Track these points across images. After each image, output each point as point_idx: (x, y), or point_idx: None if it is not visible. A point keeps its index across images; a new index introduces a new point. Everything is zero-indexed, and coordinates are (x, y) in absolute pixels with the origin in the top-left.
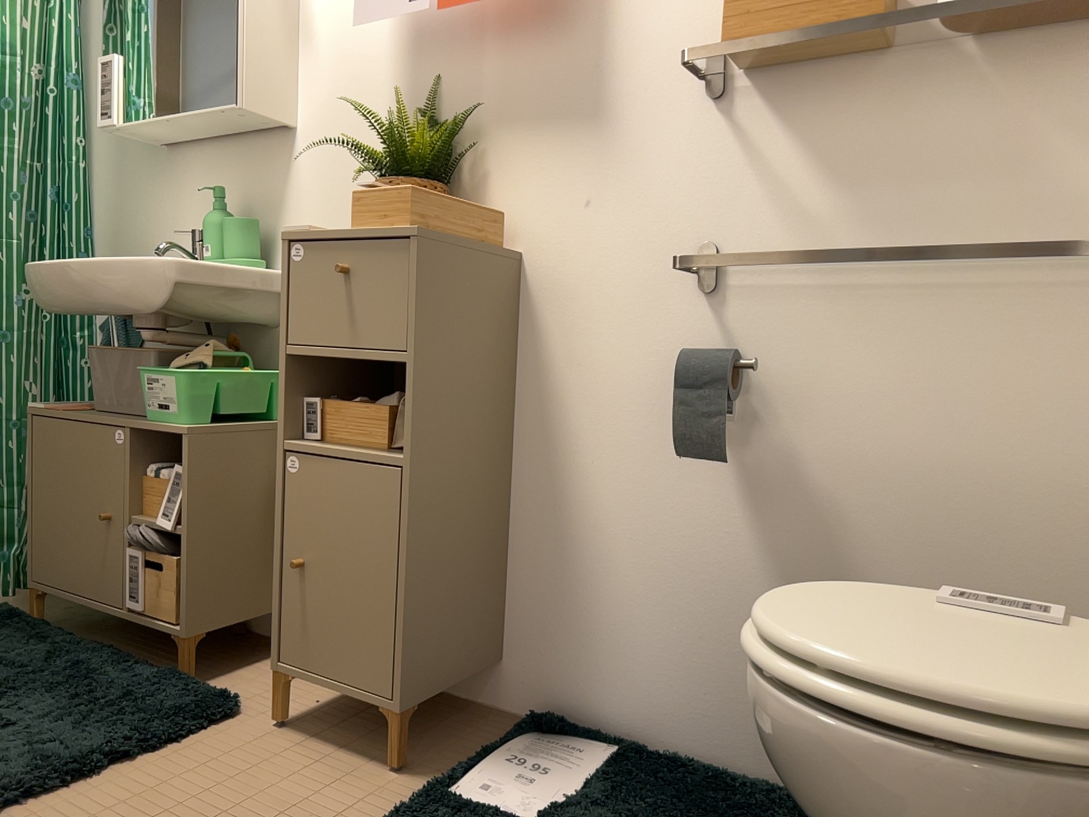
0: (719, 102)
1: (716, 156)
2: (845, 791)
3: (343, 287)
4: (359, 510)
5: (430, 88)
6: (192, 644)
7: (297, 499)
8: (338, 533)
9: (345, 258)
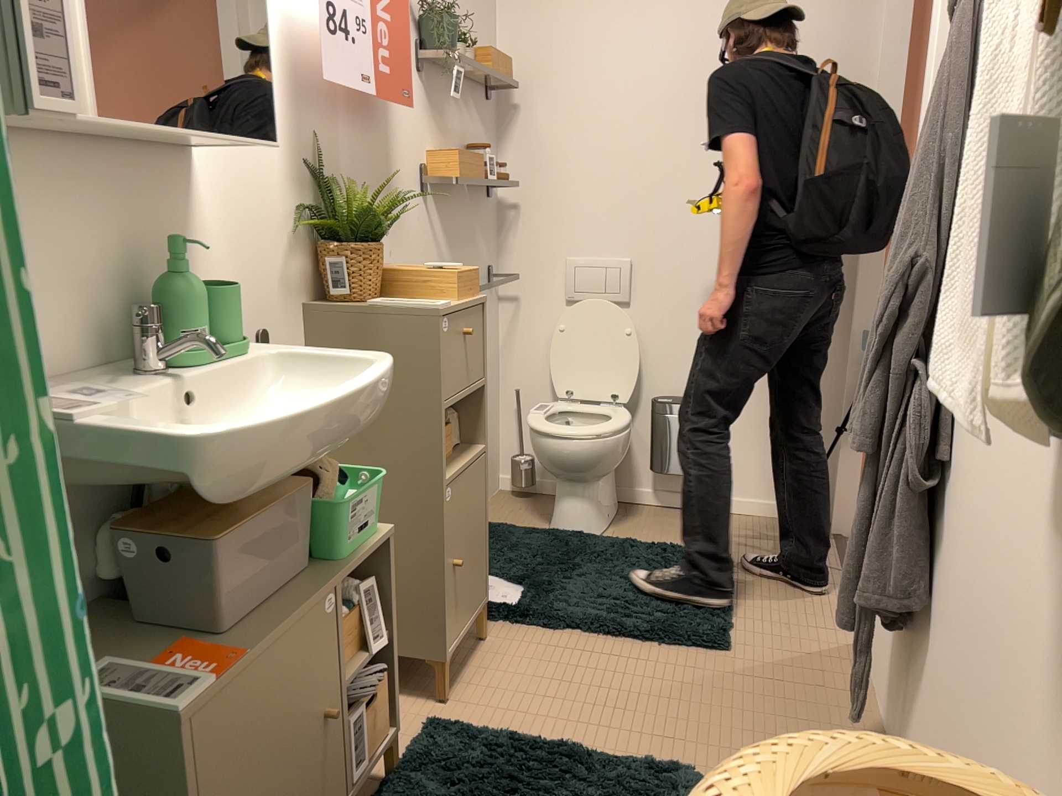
0: (427, 196)
1: (427, 227)
2: (624, 453)
3: (463, 343)
4: (474, 499)
5: (310, 139)
6: (399, 742)
7: (450, 523)
8: (467, 526)
9: (463, 322)
